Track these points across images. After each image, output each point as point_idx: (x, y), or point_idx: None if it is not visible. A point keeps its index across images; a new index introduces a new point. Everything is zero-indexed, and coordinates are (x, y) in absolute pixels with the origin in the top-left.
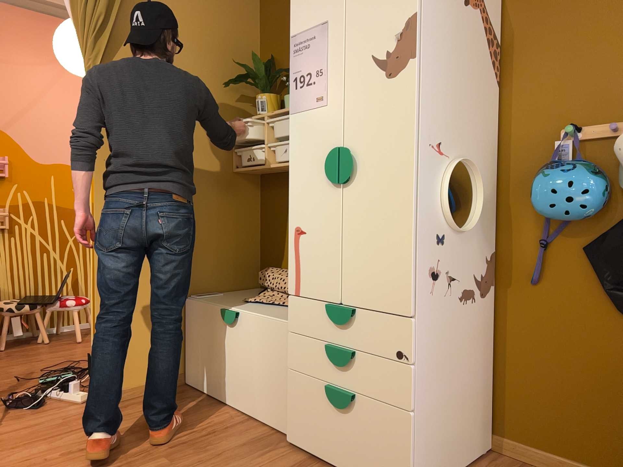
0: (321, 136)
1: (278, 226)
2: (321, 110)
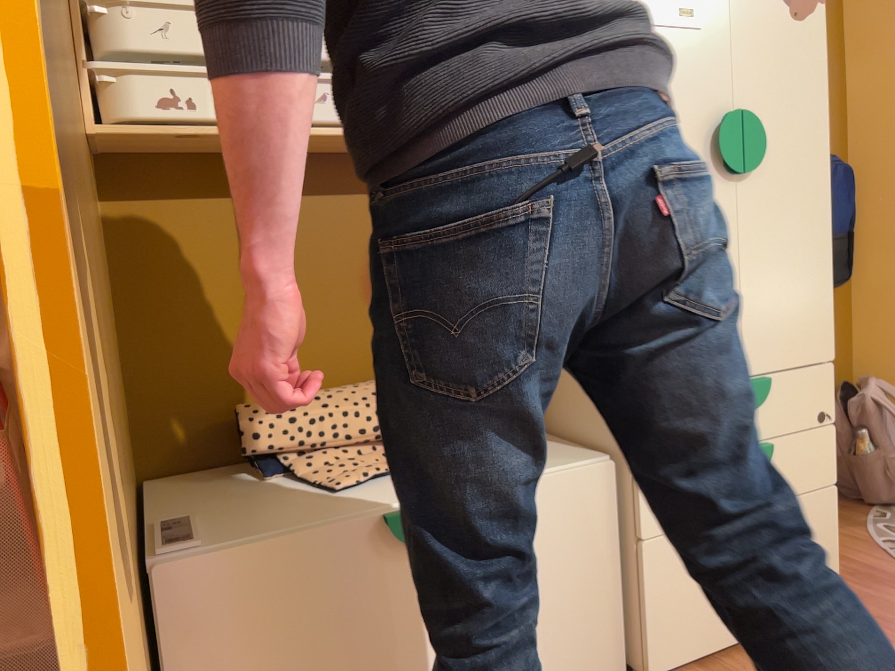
0: (692, 86)
1: (201, 299)
2: (689, 35)
